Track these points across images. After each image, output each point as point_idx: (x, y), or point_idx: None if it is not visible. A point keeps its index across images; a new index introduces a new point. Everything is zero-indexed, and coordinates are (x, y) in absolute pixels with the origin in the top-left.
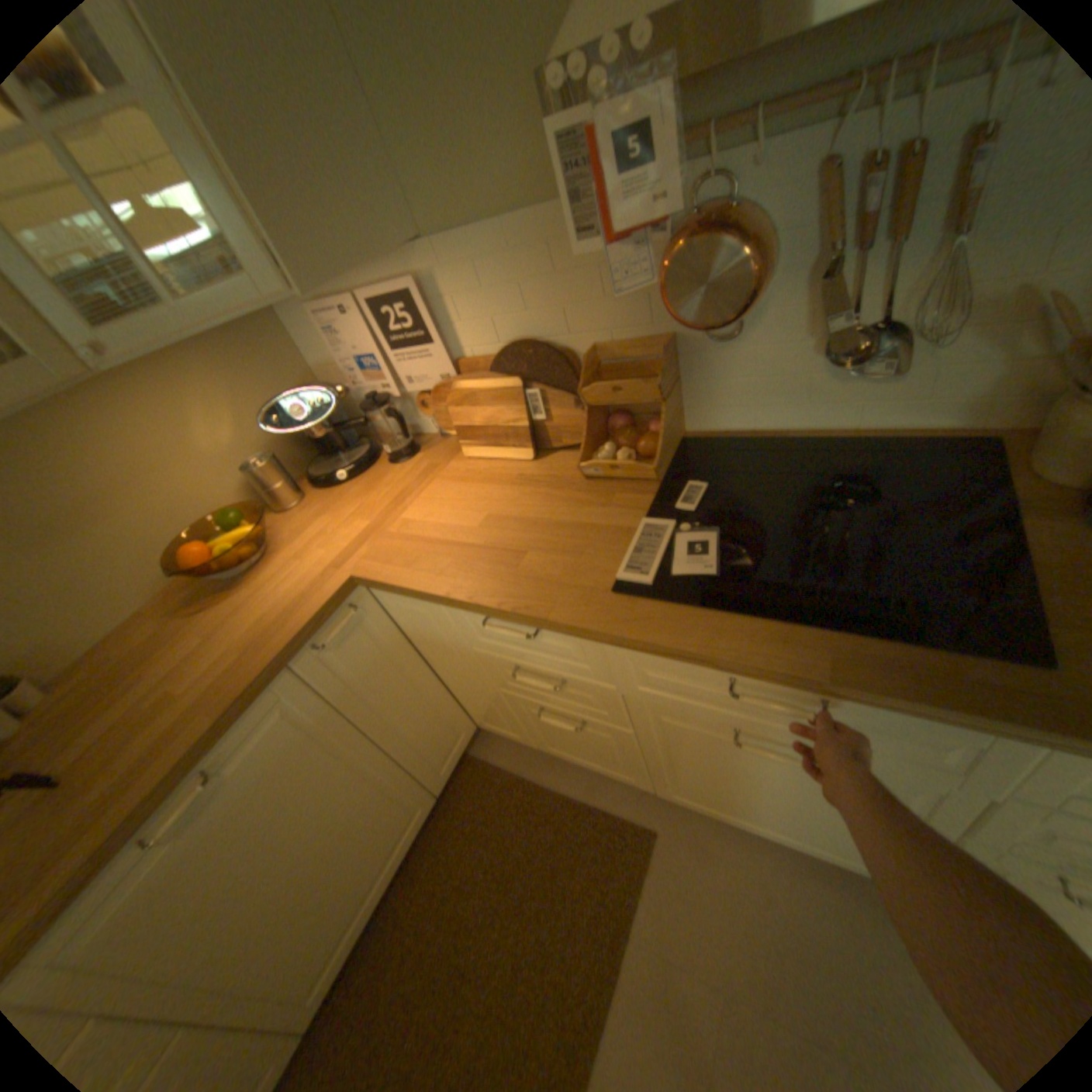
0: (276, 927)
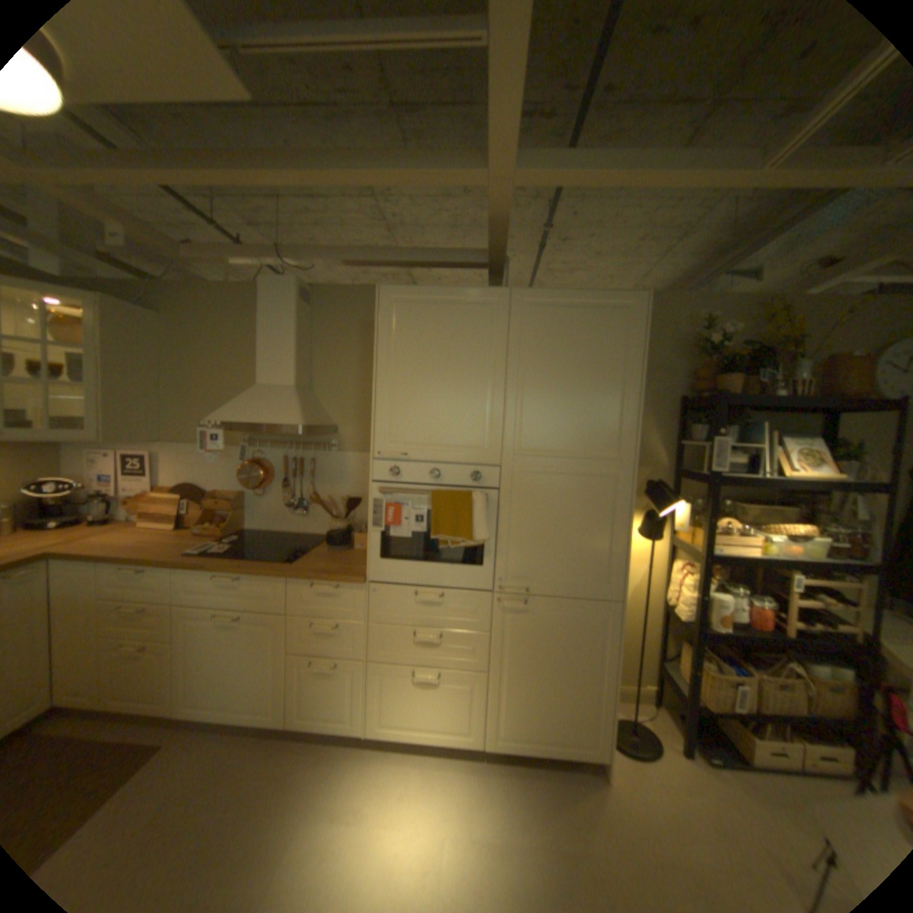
0: None
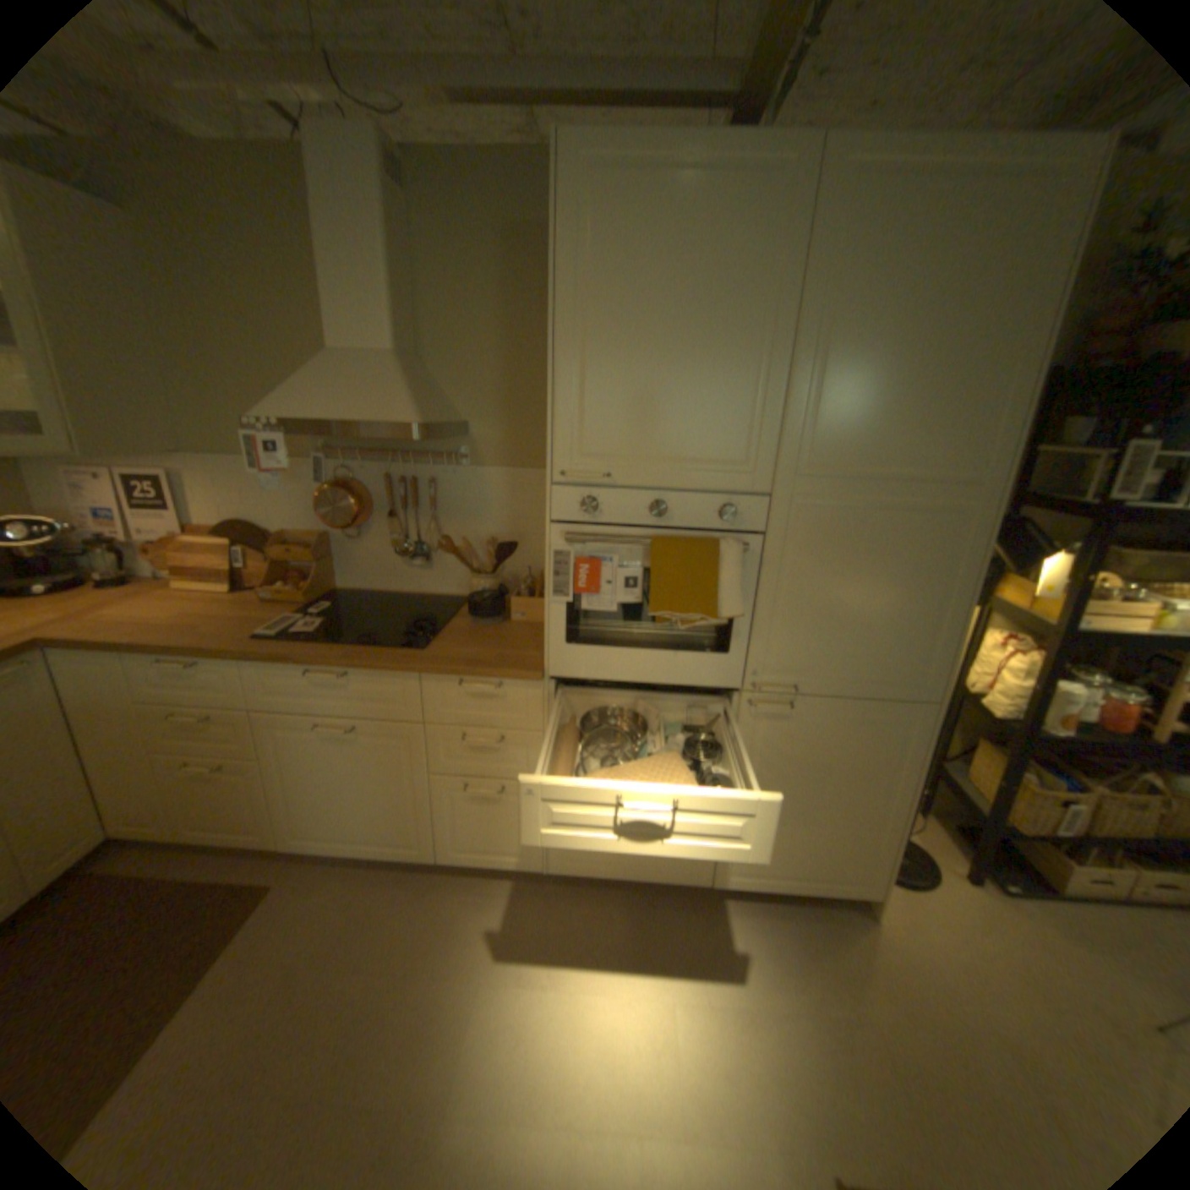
0: None
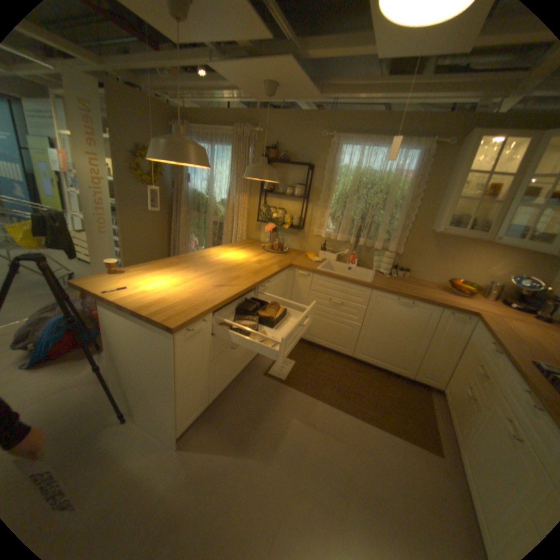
0: (379, 337)
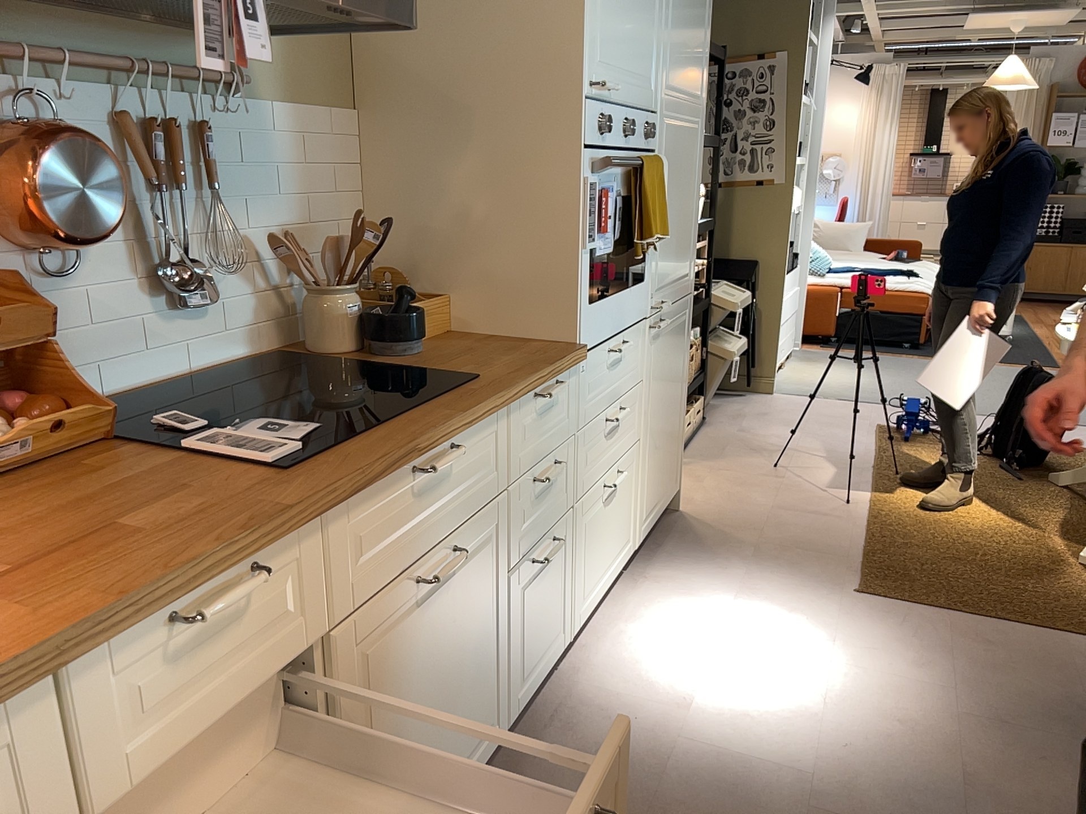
0: None
